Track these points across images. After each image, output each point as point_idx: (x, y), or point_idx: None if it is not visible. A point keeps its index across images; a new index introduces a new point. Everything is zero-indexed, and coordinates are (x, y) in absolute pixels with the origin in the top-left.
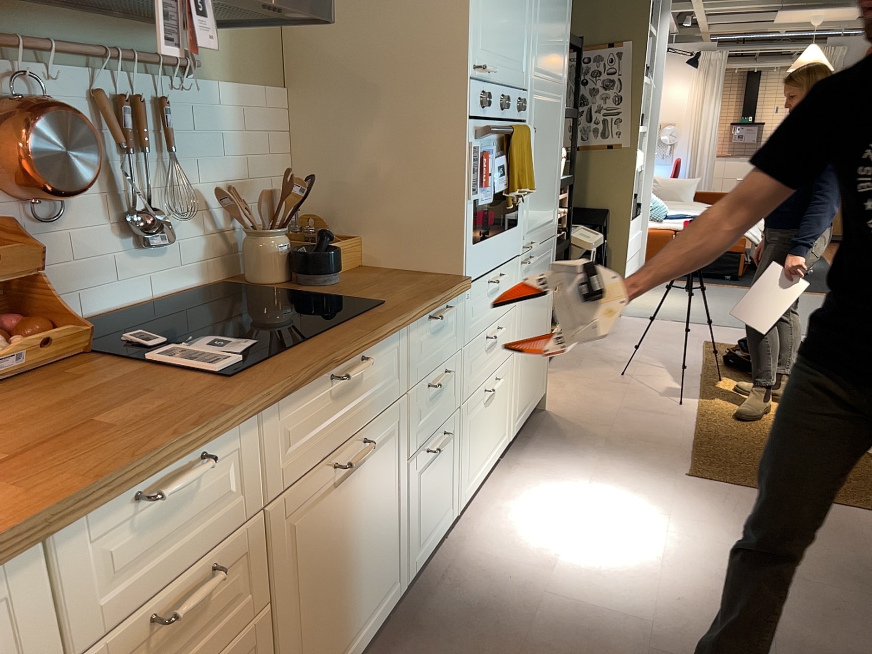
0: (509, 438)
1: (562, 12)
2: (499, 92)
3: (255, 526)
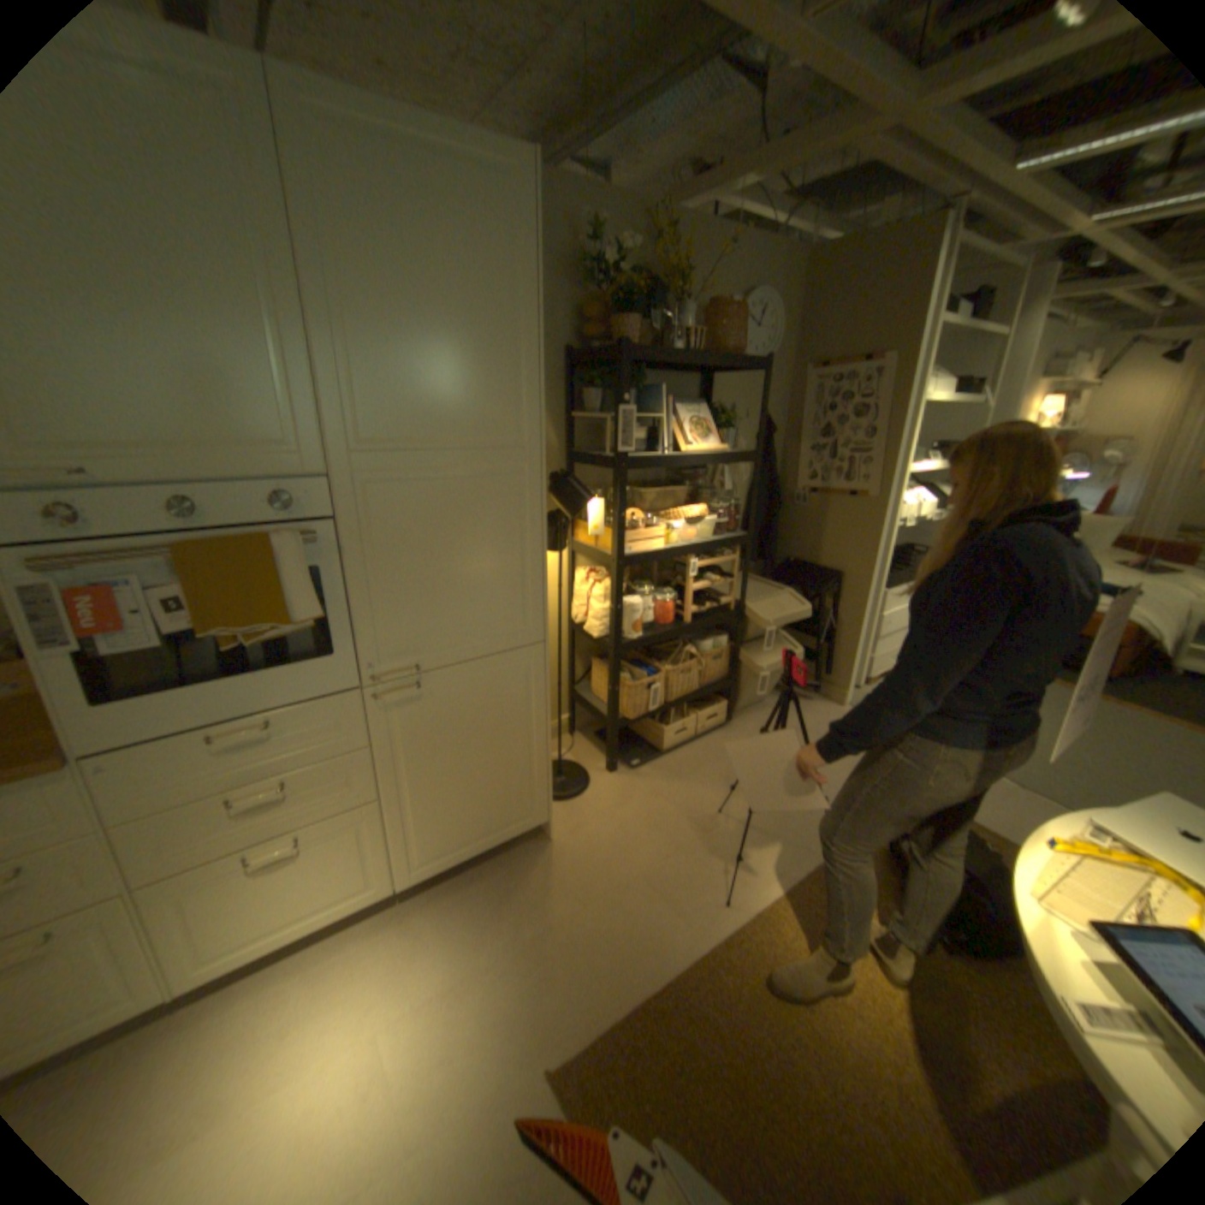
0: (382, 892)
1: (481, 340)
2: (150, 492)
3: None
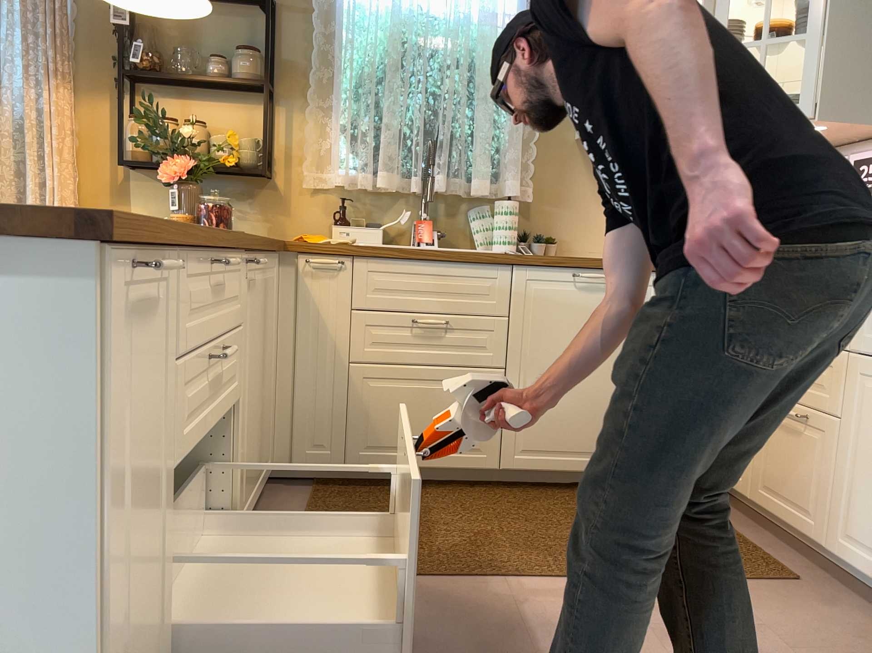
0: None
1: None
2: None
3: (845, 359)
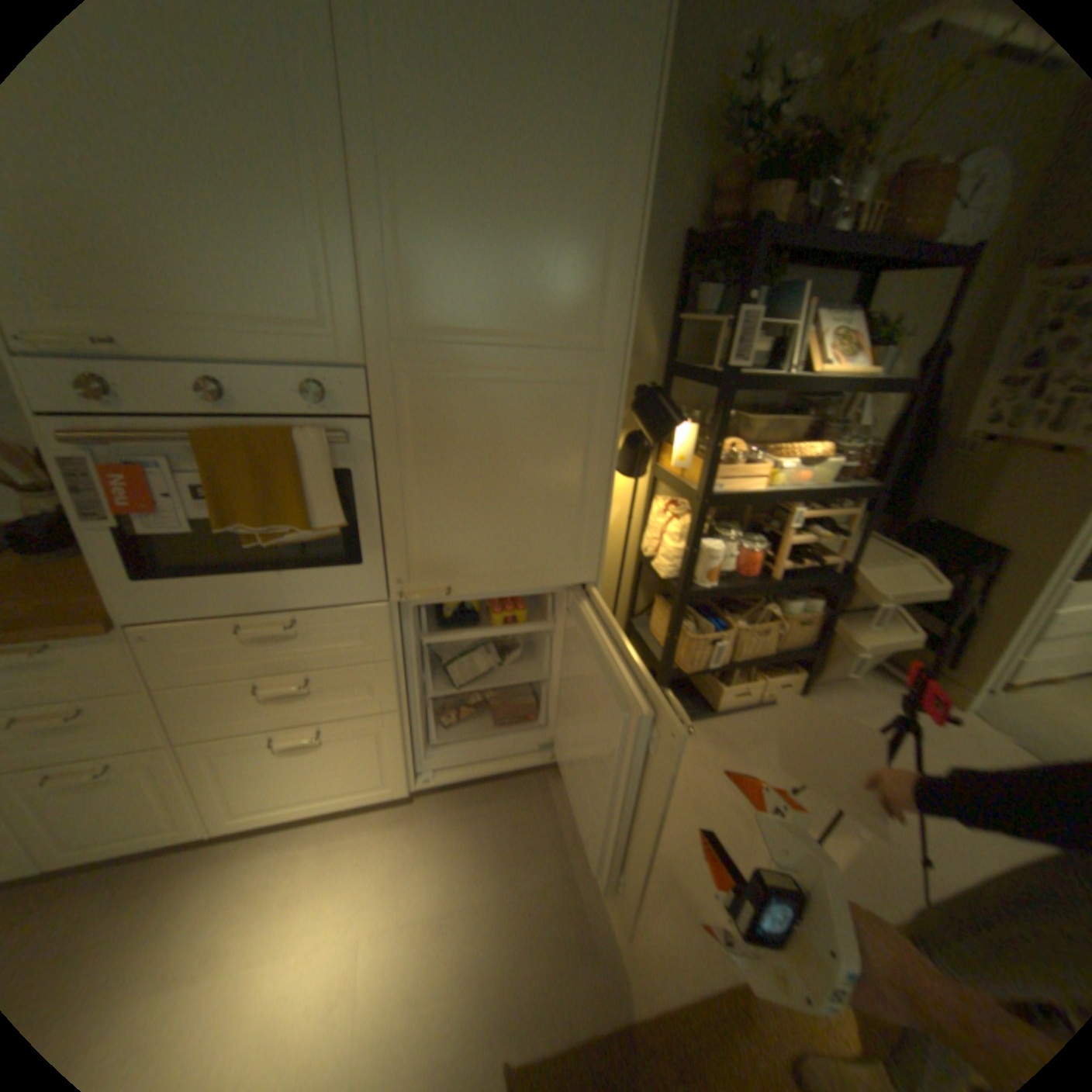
0: (399, 794)
1: (567, 202)
2: (181, 371)
3: None
